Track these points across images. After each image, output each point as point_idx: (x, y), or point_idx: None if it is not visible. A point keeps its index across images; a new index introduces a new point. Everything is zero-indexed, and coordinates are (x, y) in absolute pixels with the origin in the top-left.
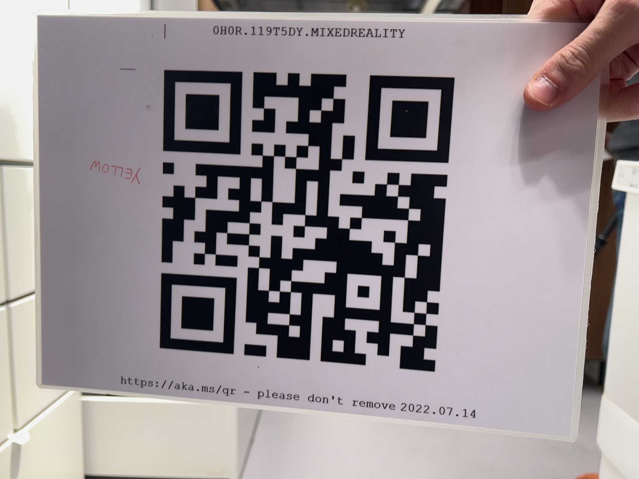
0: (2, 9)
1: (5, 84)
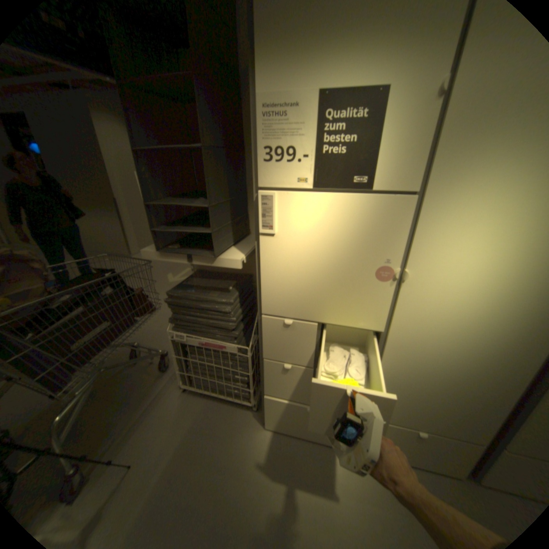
0: (342, 264)
1: (338, 295)
